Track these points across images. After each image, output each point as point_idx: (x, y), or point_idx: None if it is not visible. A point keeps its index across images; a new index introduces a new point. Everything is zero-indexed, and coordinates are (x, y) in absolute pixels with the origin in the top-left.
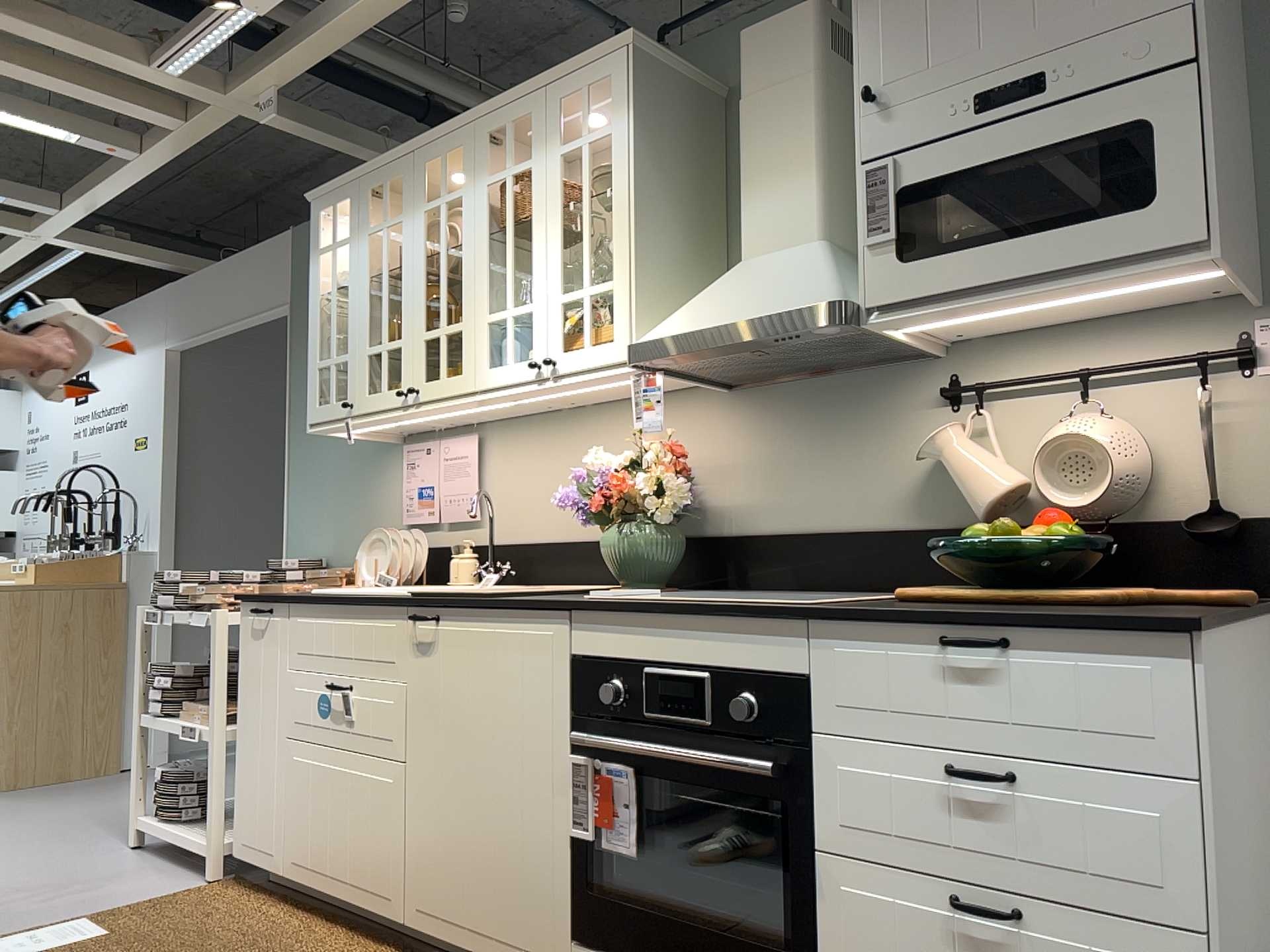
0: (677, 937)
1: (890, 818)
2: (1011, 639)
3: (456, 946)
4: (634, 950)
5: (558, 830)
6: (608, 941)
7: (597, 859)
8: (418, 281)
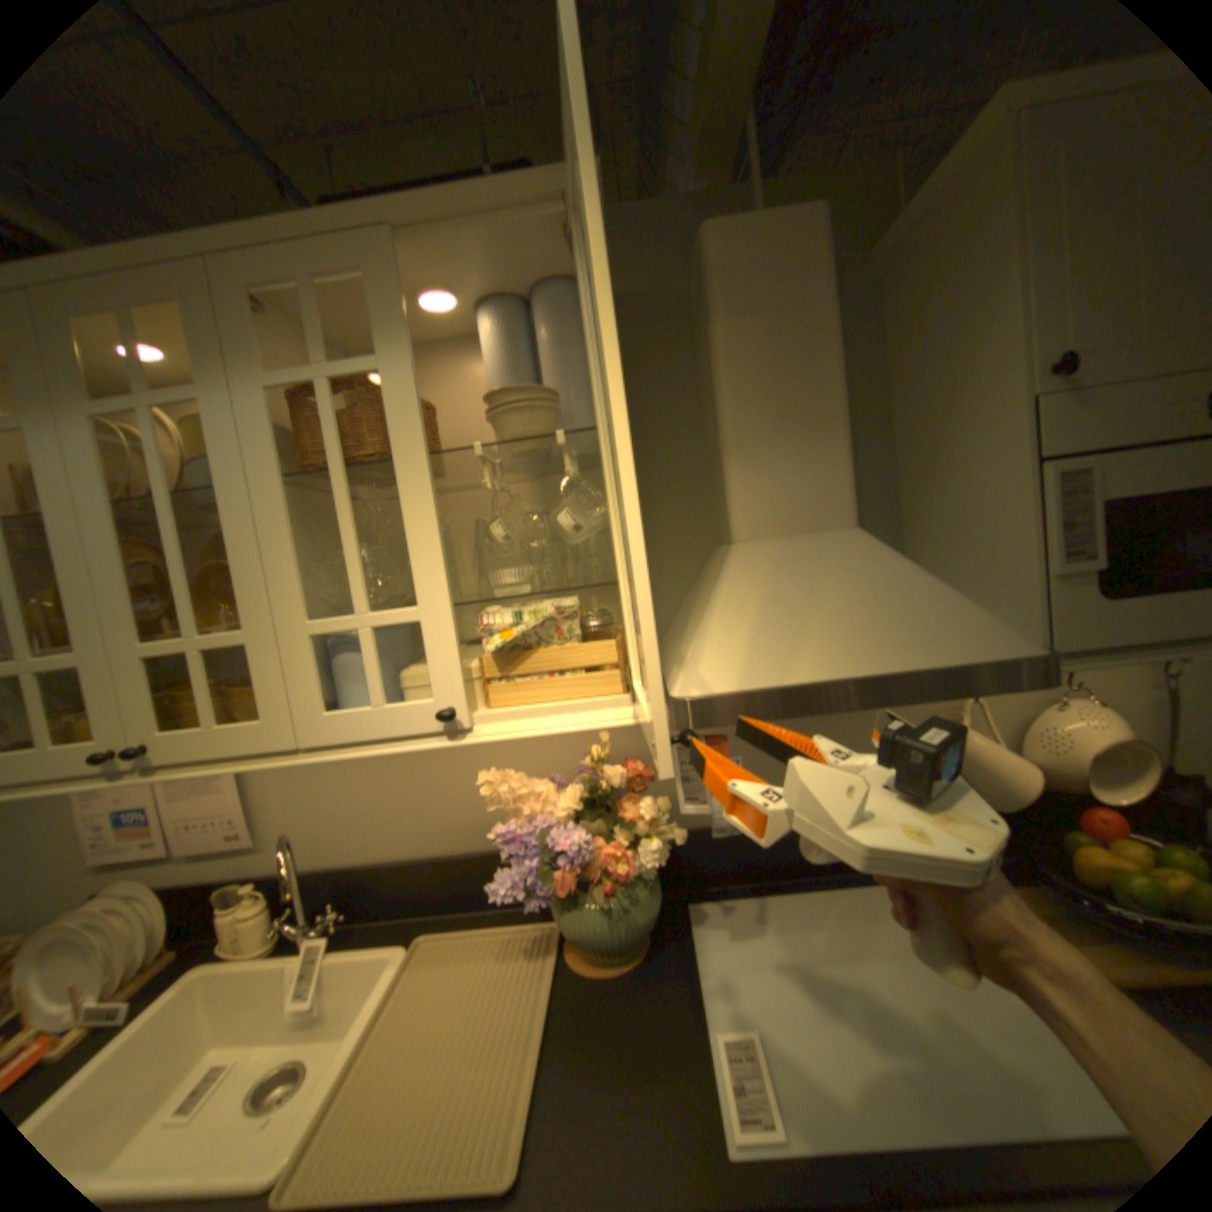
0: None
1: None
2: None
3: None
4: None
5: None
6: None
7: None
8: (101, 548)
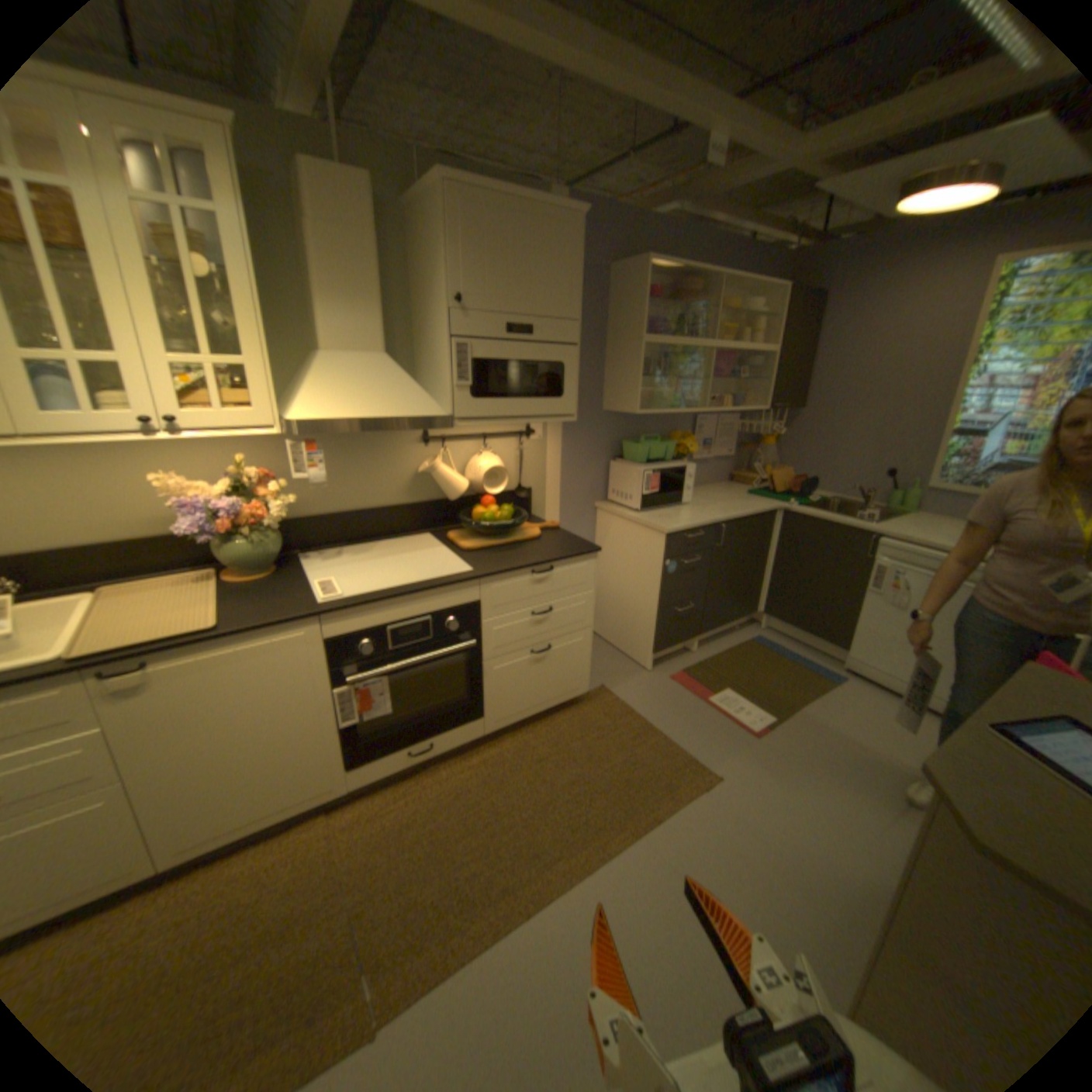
0: (415, 729)
1: (512, 637)
2: (553, 566)
3: (233, 840)
4: (390, 749)
5: (328, 730)
6: (373, 756)
7: (357, 727)
8: None
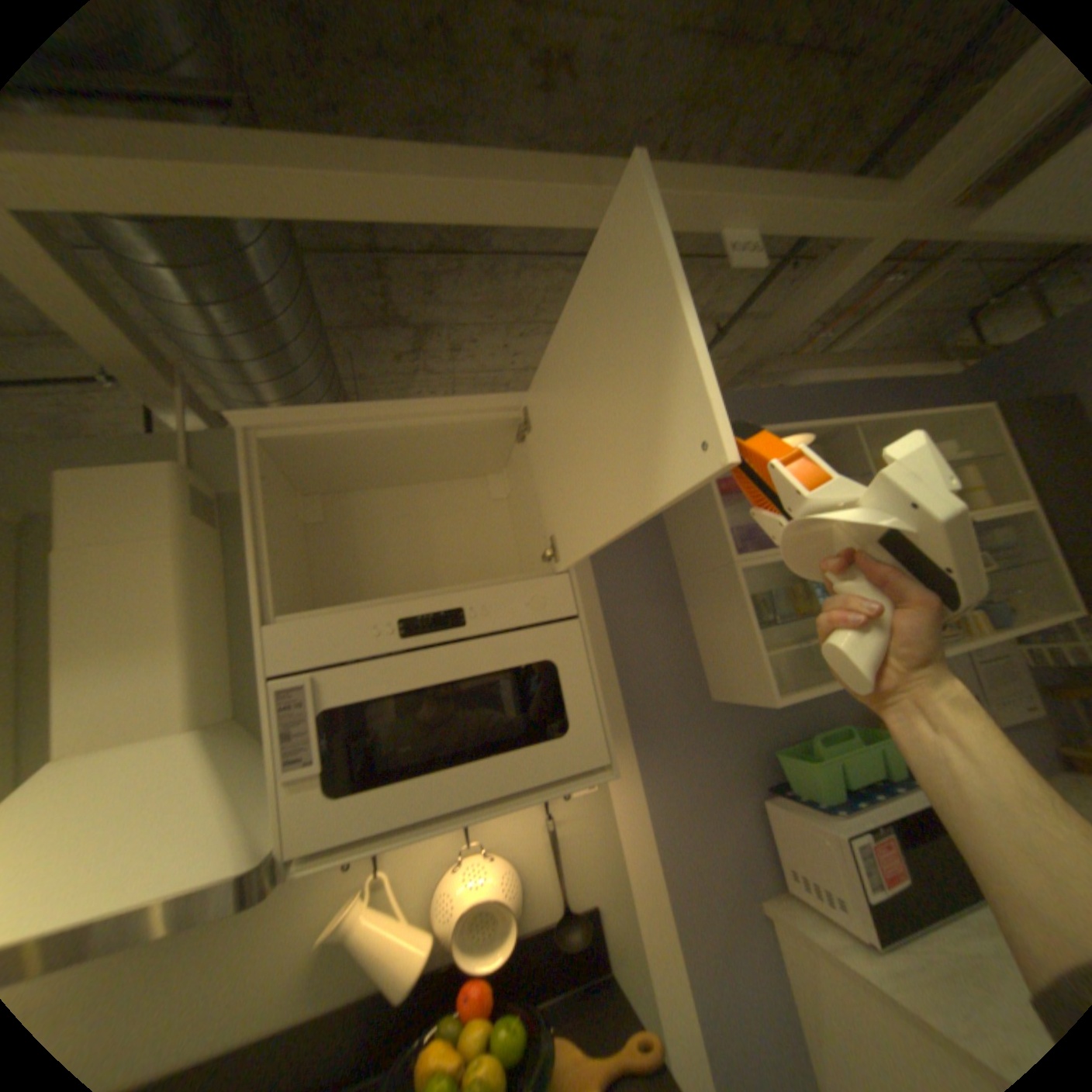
0: None
1: None
2: None
3: None
4: None
5: None
6: None
7: None
8: None
